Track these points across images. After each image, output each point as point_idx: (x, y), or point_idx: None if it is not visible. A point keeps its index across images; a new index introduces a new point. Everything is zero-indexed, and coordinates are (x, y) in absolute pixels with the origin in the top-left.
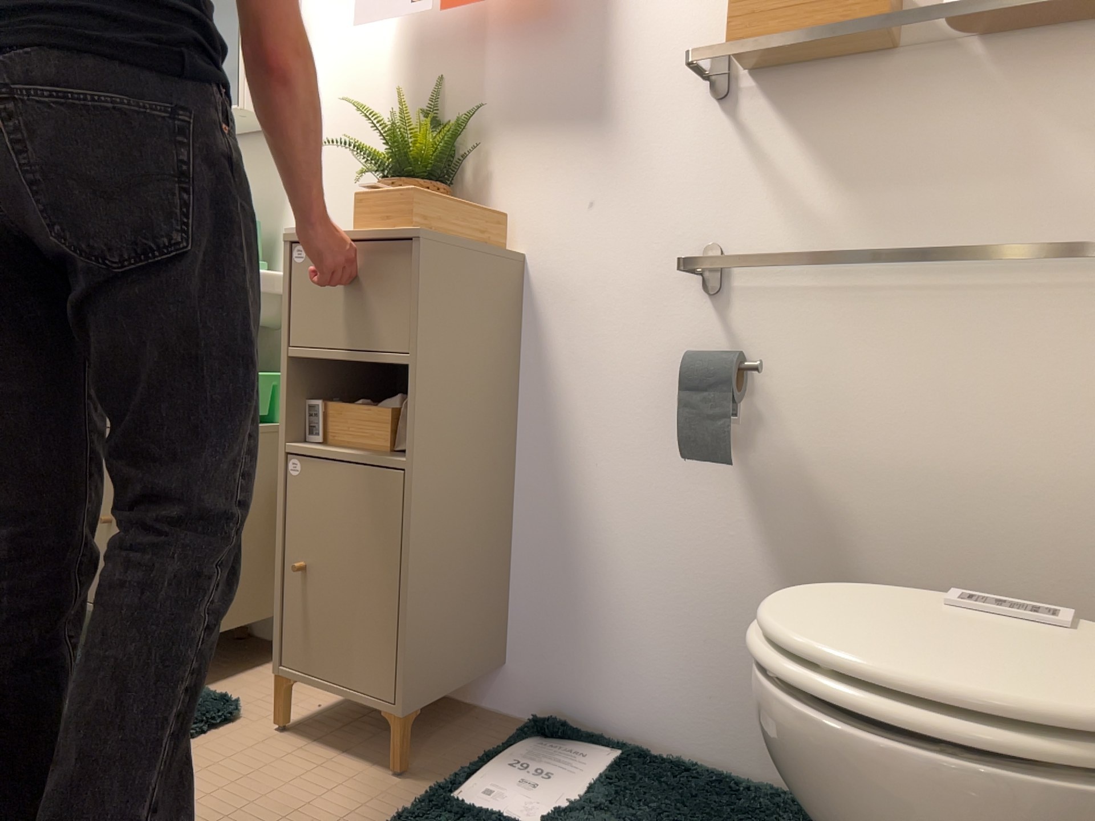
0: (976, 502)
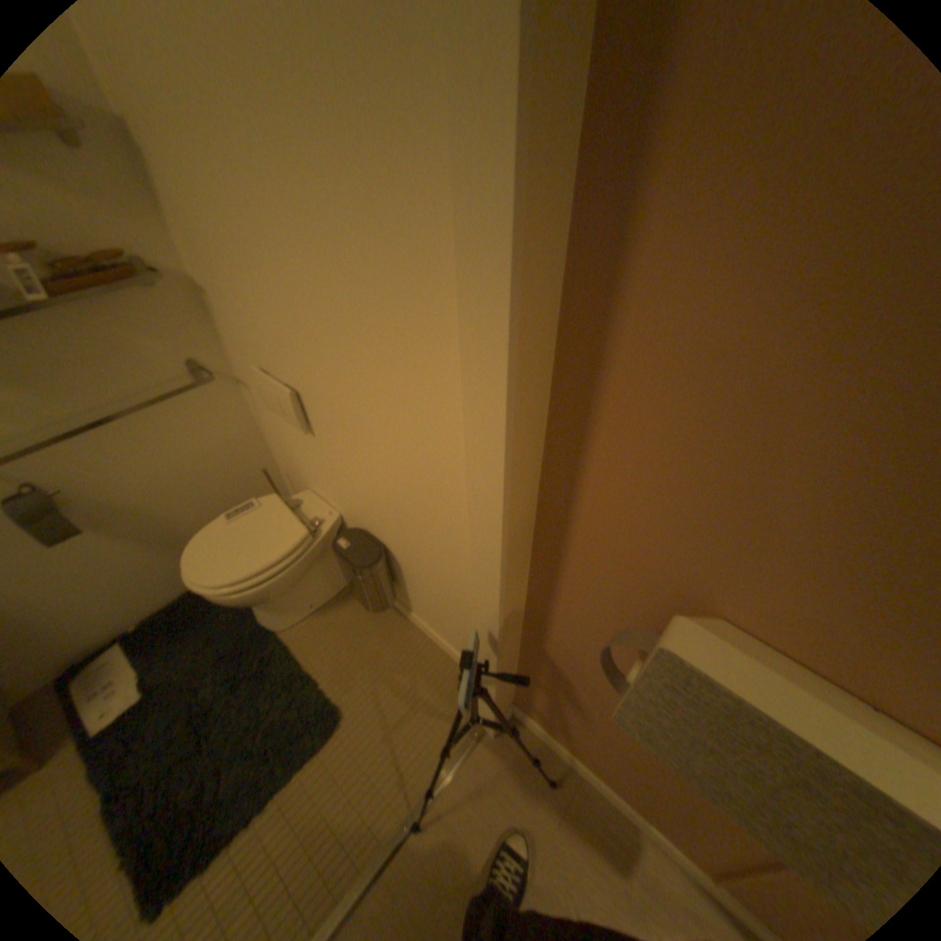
0: (184, 473)
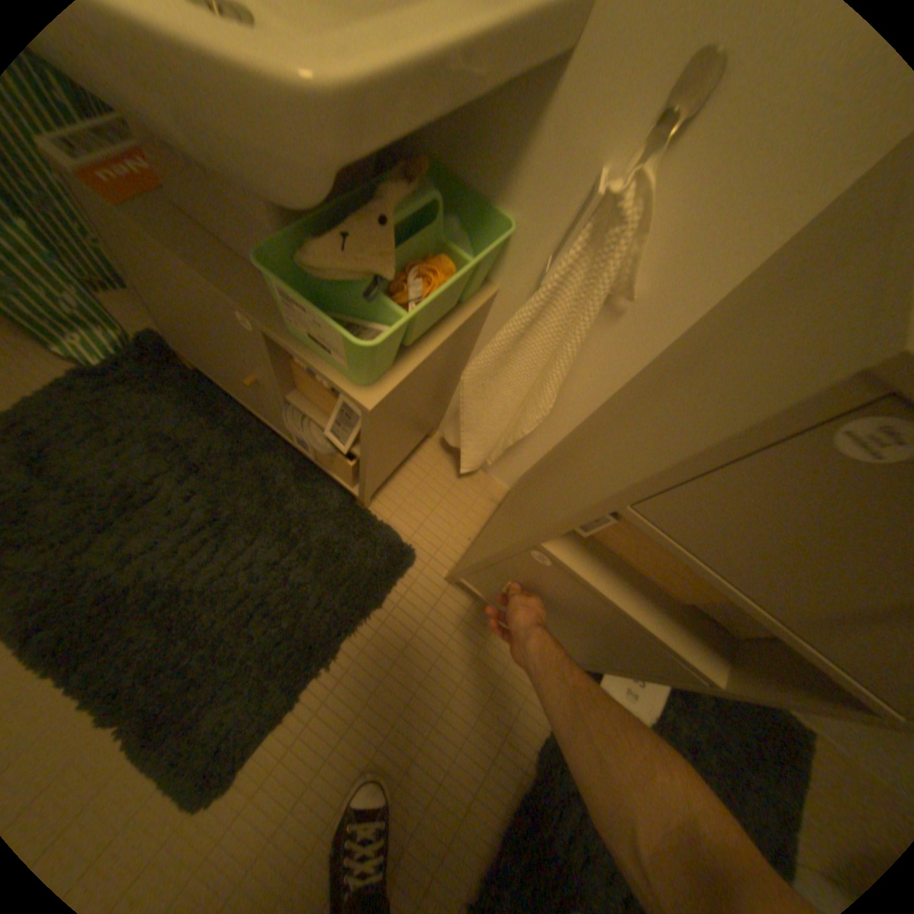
0: None
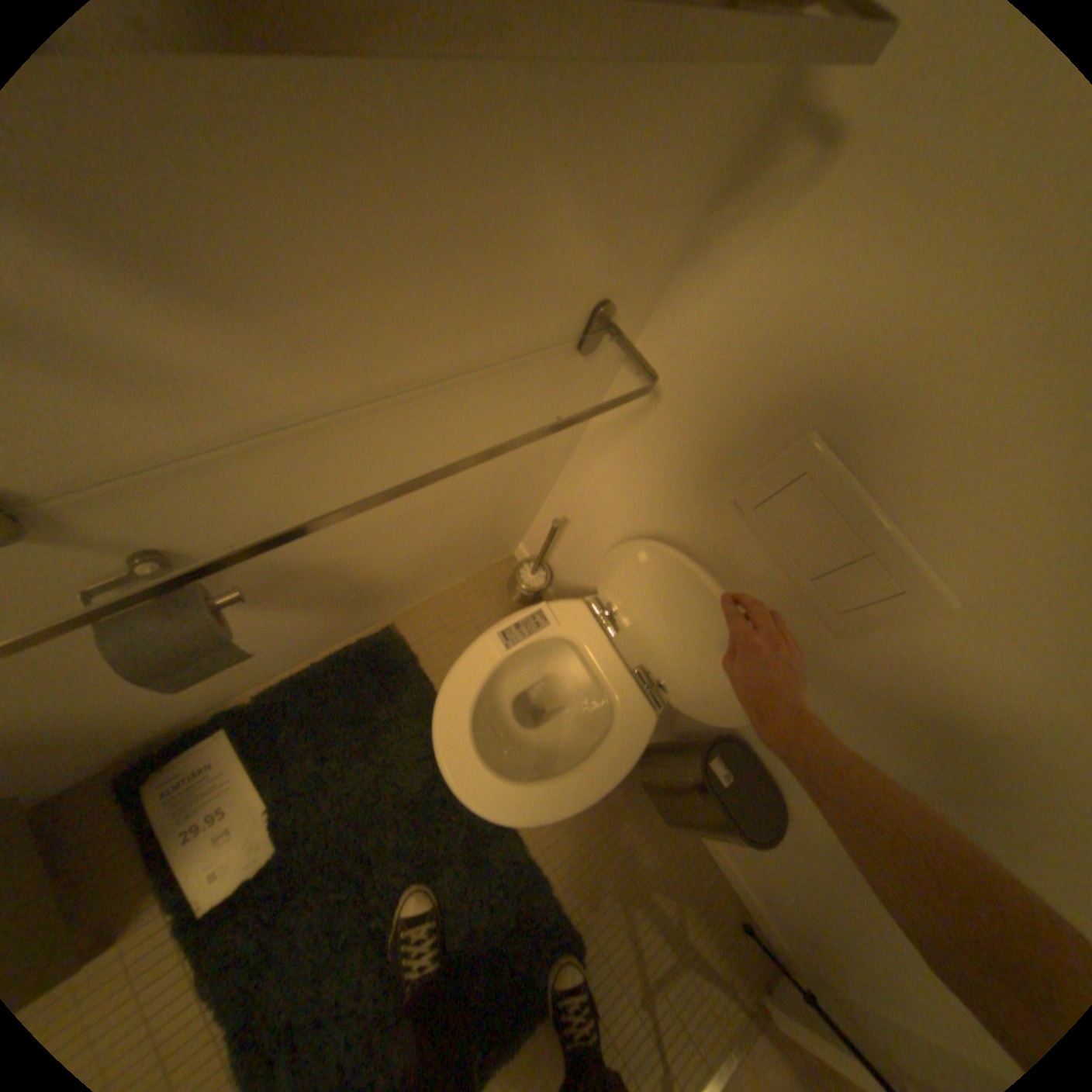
0: (437, 505)
